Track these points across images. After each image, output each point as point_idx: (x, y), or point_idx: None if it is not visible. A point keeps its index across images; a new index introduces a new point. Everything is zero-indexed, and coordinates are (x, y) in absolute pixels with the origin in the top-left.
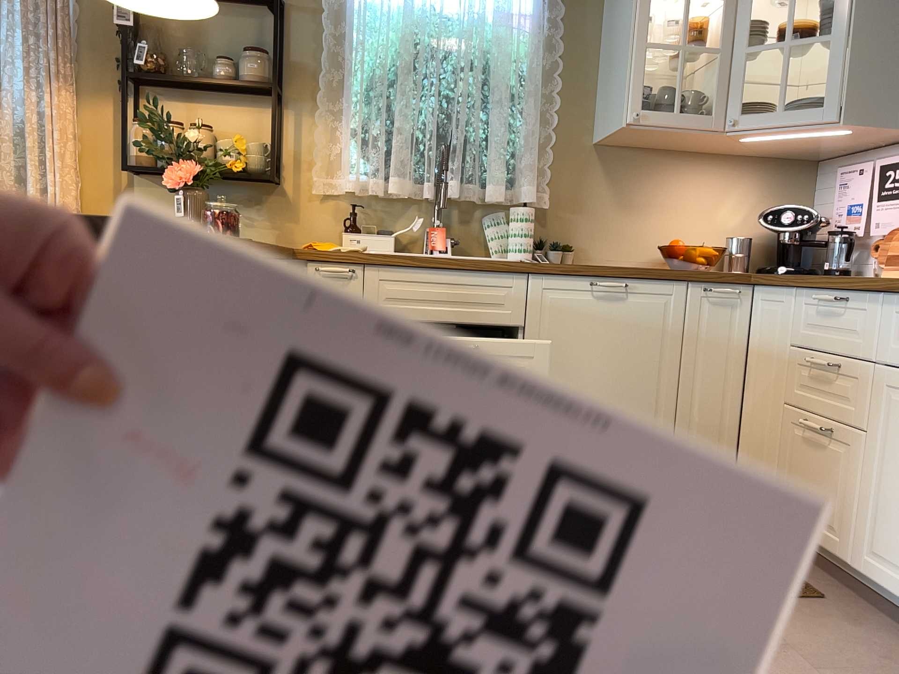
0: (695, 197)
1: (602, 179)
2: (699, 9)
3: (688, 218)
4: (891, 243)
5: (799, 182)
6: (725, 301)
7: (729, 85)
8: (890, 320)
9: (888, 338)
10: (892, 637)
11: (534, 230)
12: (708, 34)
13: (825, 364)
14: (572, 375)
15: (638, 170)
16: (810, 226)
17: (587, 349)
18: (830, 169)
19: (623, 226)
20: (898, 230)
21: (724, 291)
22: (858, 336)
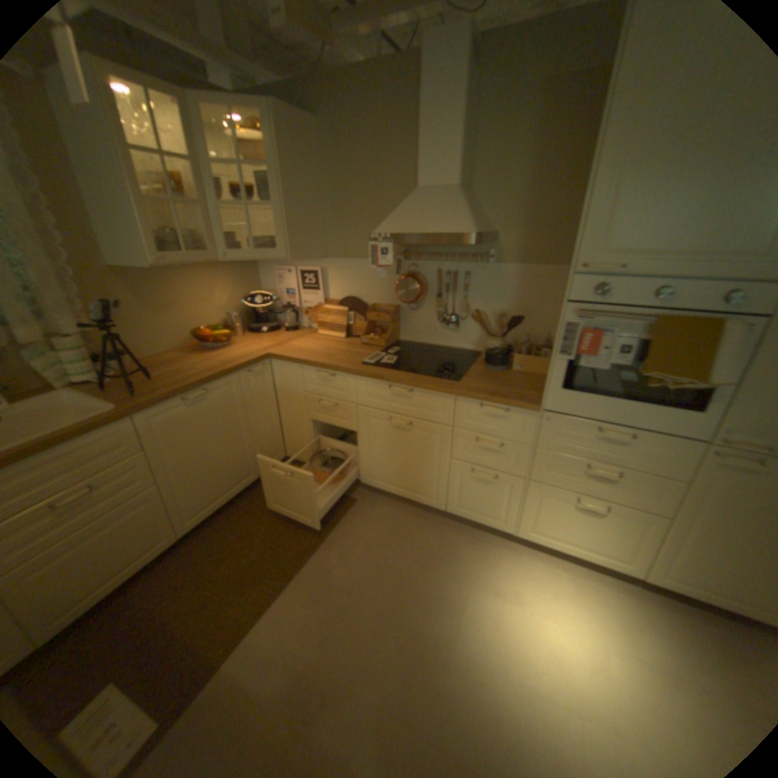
0: (195, 292)
1: (123, 294)
2: (157, 154)
3: (195, 307)
4: (314, 313)
5: (248, 270)
6: (257, 373)
7: (209, 227)
8: (359, 386)
9: (360, 394)
10: (384, 503)
11: (85, 354)
12: (174, 178)
13: (330, 405)
14: (188, 460)
15: (149, 281)
16: (269, 303)
17: (192, 439)
18: (264, 262)
19: (153, 324)
20: (316, 307)
21: (257, 369)
22: (343, 391)
